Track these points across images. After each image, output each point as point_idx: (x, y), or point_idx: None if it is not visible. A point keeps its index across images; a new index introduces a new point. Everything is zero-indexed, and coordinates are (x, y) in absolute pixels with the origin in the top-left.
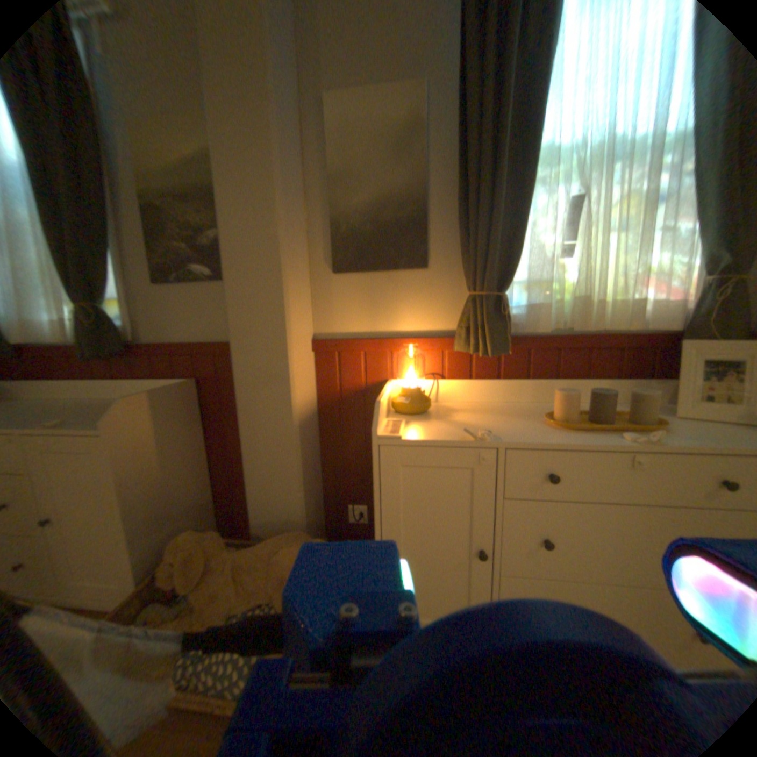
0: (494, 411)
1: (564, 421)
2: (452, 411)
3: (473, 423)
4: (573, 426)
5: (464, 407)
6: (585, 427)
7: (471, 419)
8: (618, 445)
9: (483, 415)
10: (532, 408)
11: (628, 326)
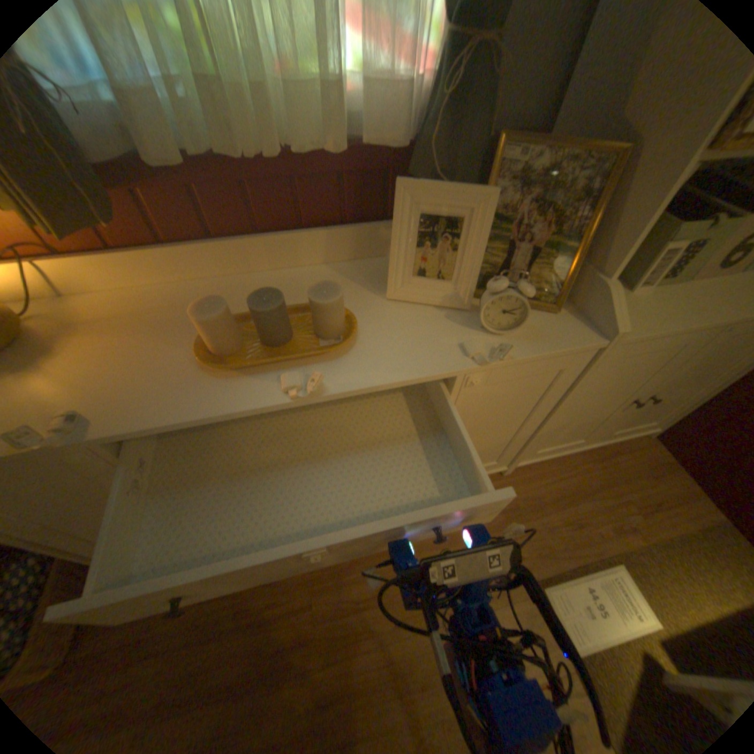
0: (144, 316)
1: (211, 357)
2: (69, 328)
3: (76, 374)
4: (219, 369)
5: (99, 310)
6: (236, 368)
7: (83, 356)
8: (269, 399)
9: (115, 335)
10: (214, 292)
11: (323, 141)
